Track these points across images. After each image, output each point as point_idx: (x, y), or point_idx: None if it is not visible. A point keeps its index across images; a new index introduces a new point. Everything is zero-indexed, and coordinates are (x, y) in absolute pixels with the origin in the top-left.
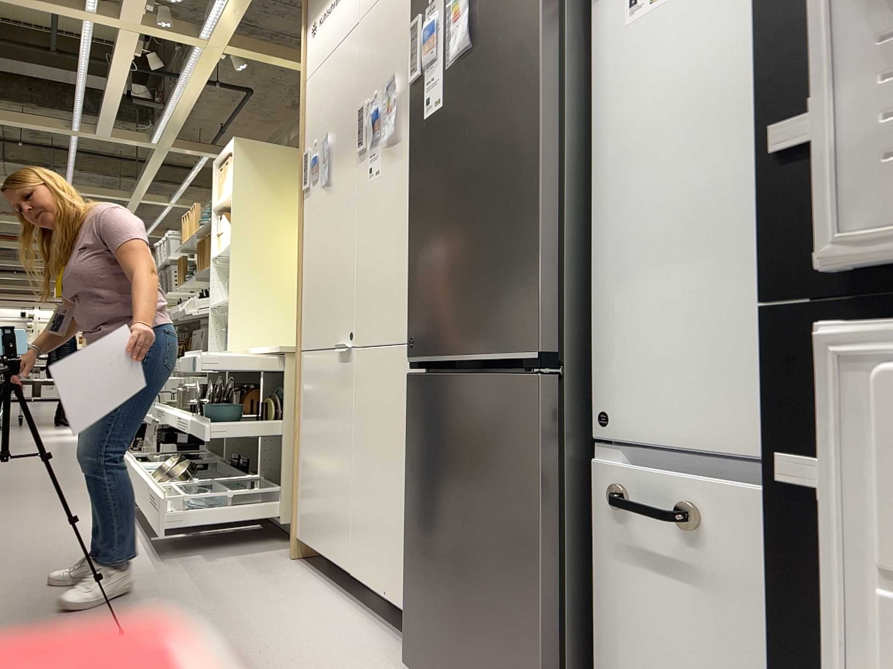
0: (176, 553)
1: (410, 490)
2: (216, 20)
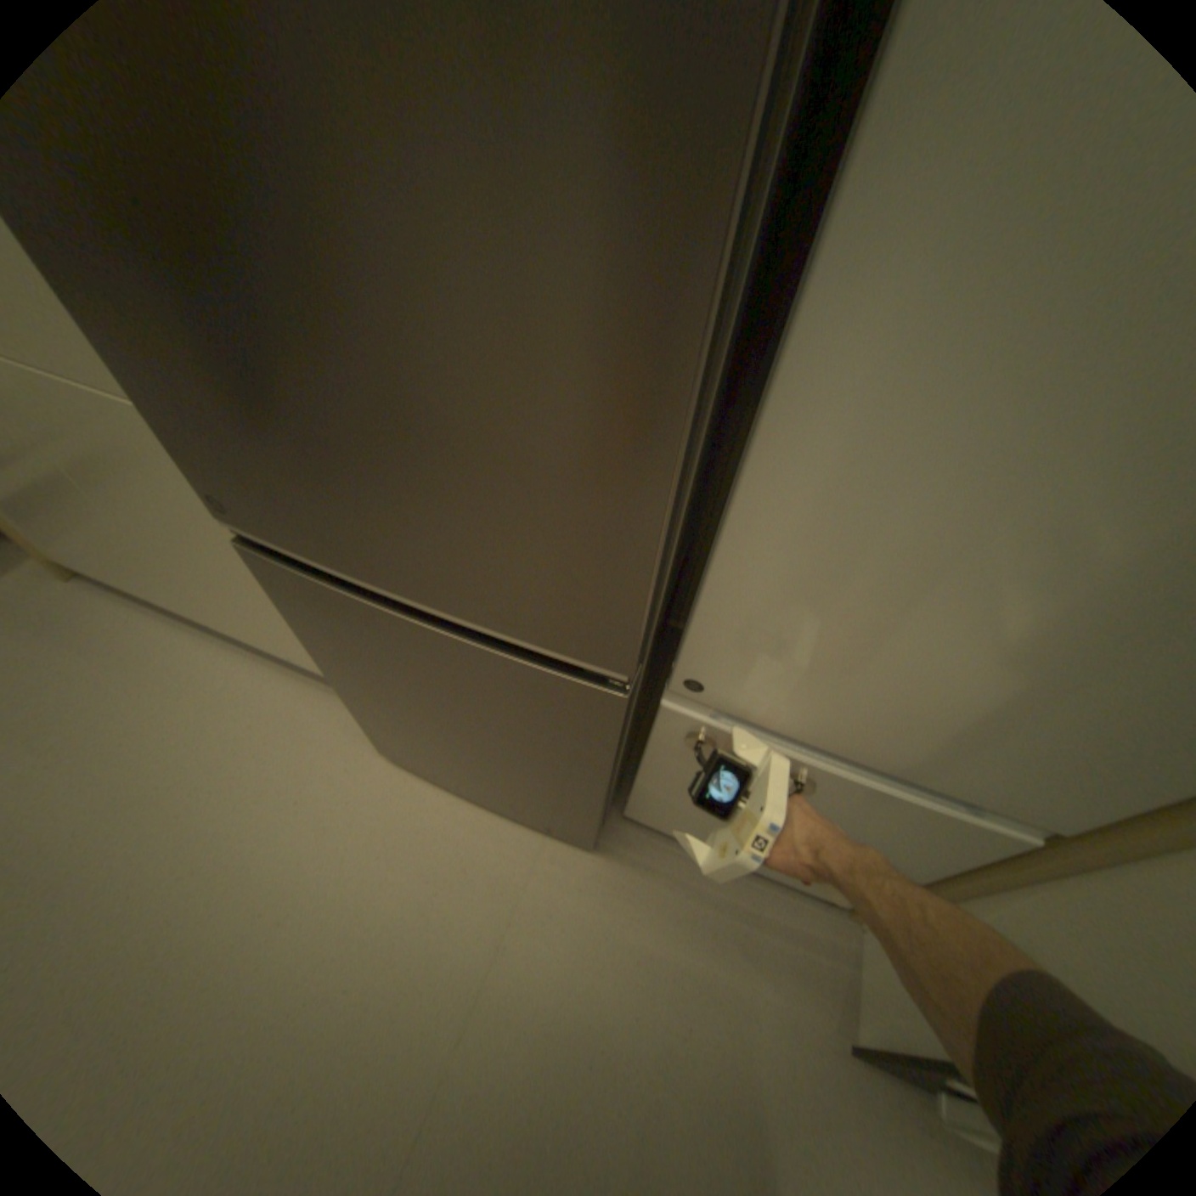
0: None
1: (324, 660)
2: None
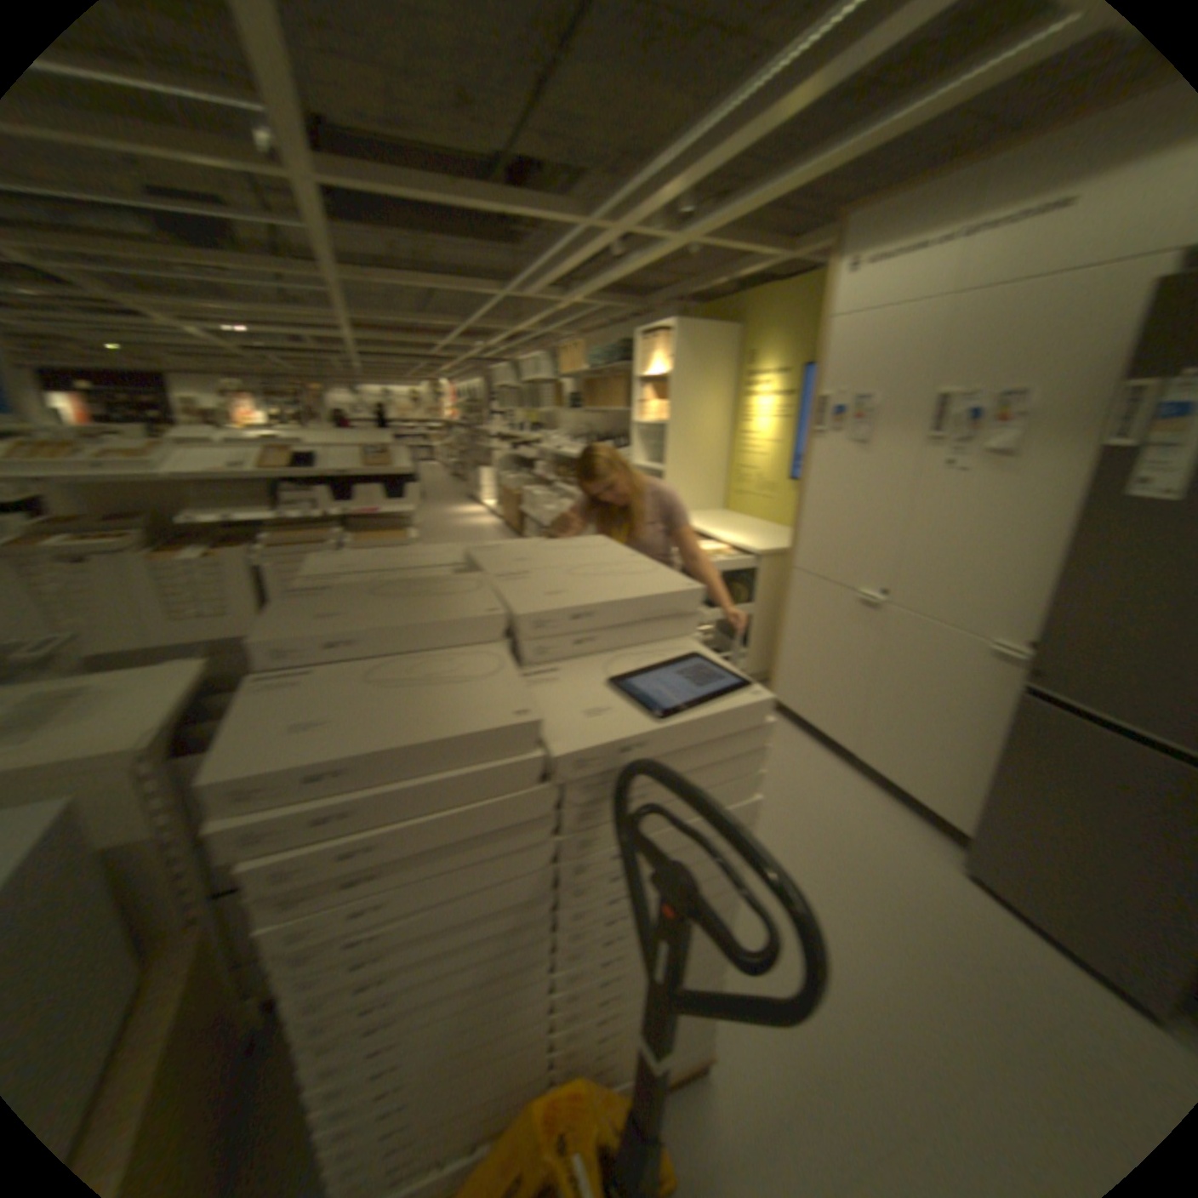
0: None
1: (1006, 771)
2: (703, 219)
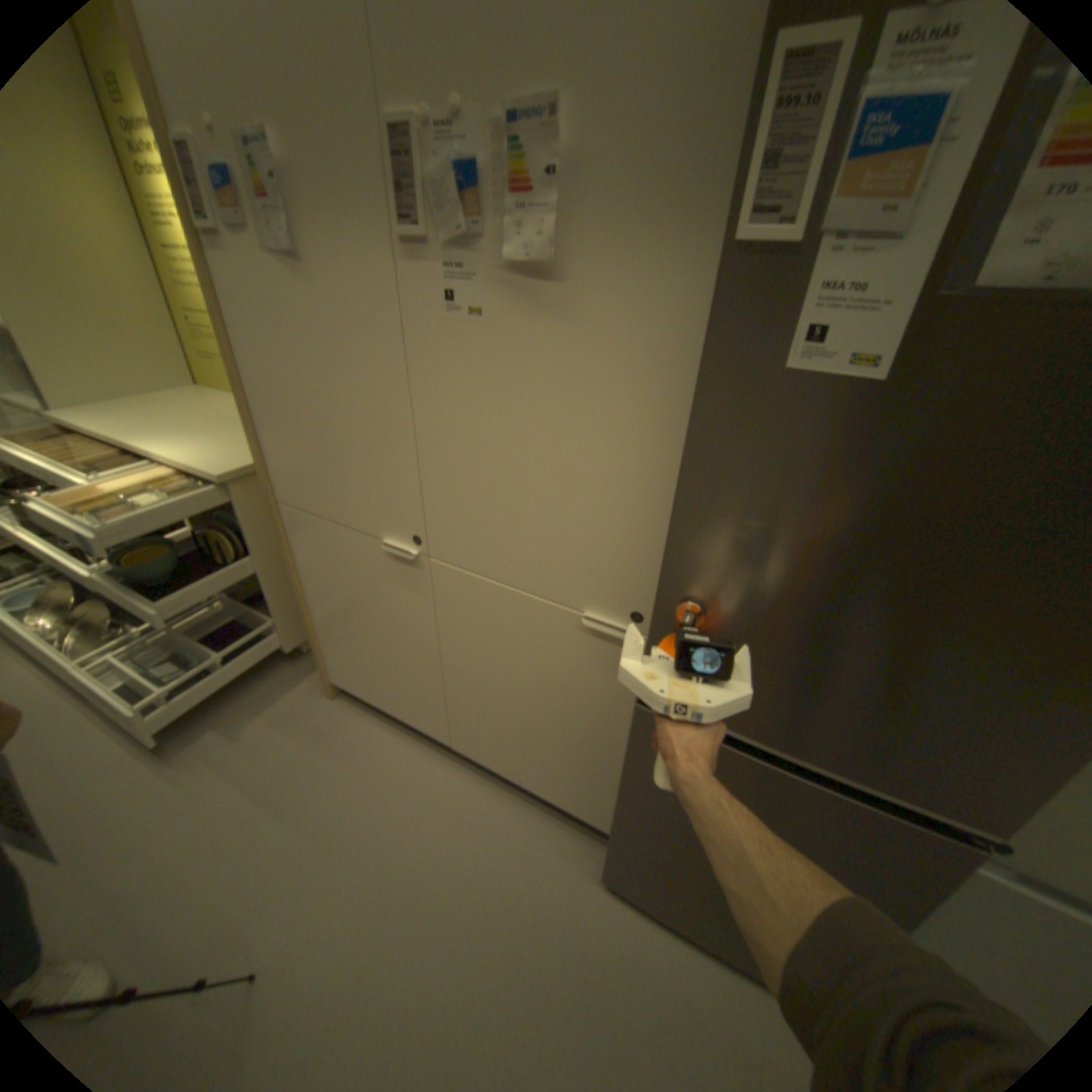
0: (173, 737)
1: (631, 794)
2: None
